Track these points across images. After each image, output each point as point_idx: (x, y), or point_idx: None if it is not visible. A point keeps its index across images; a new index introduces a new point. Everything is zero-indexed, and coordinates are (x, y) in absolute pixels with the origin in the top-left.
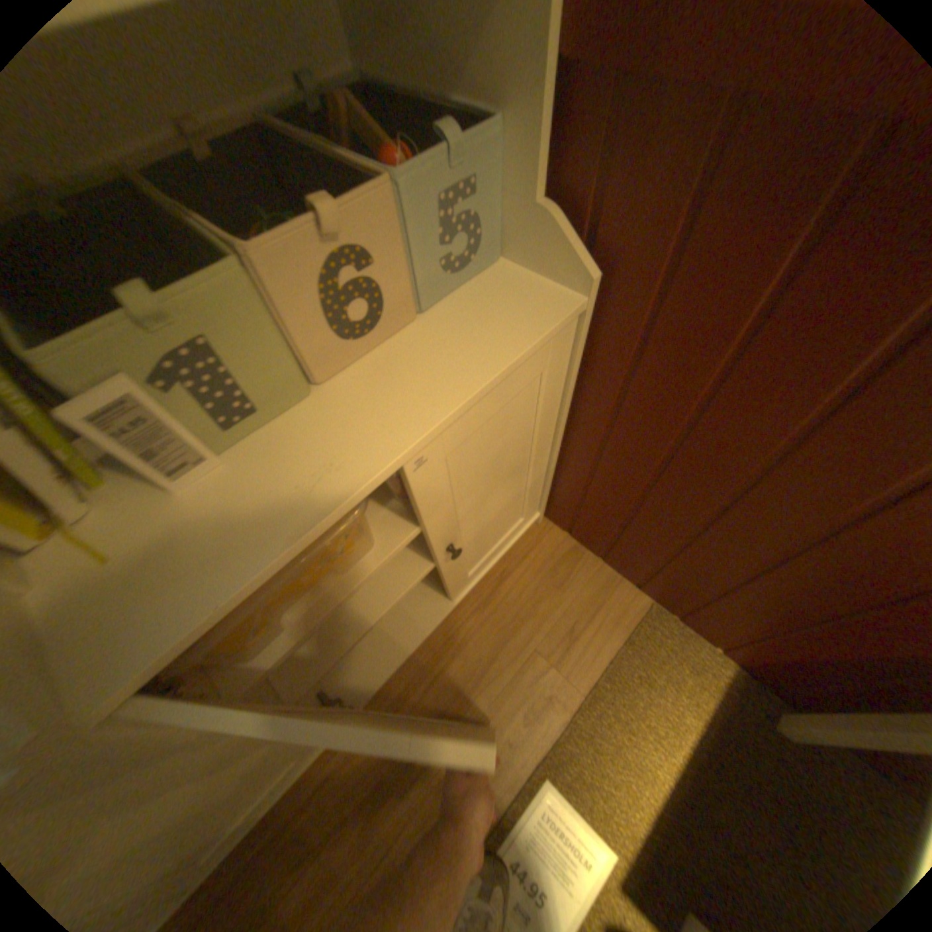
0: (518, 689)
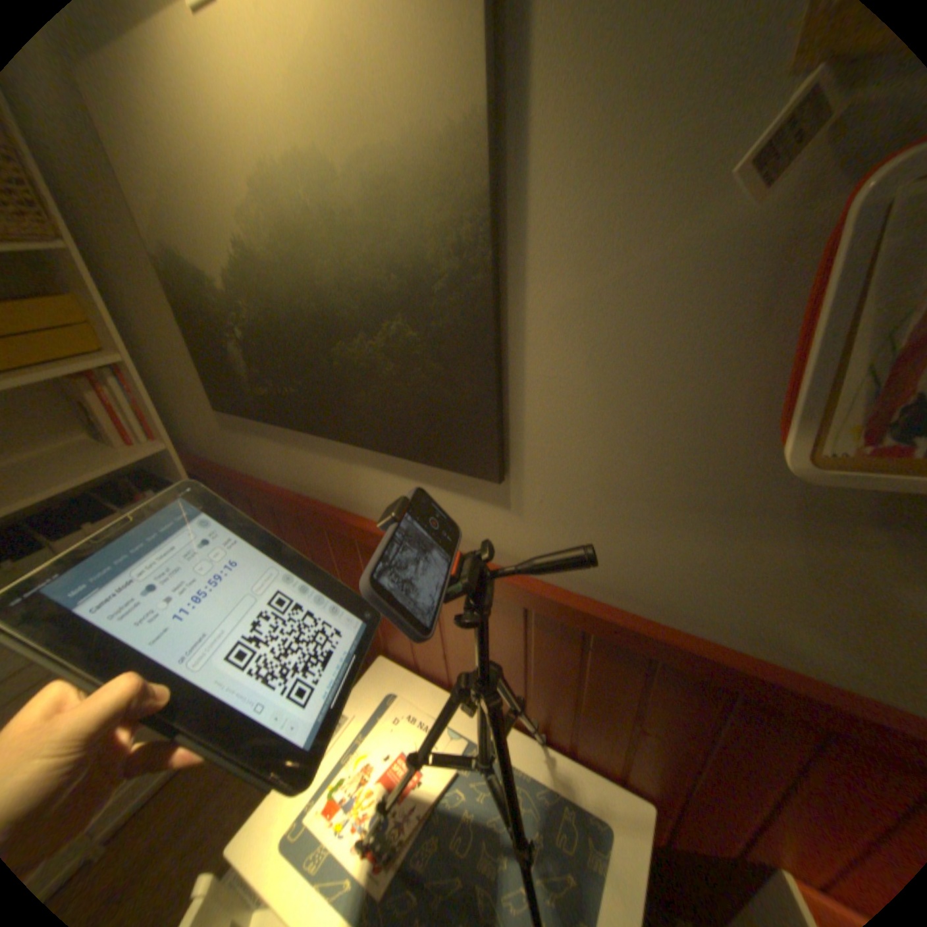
0: (242, 791)
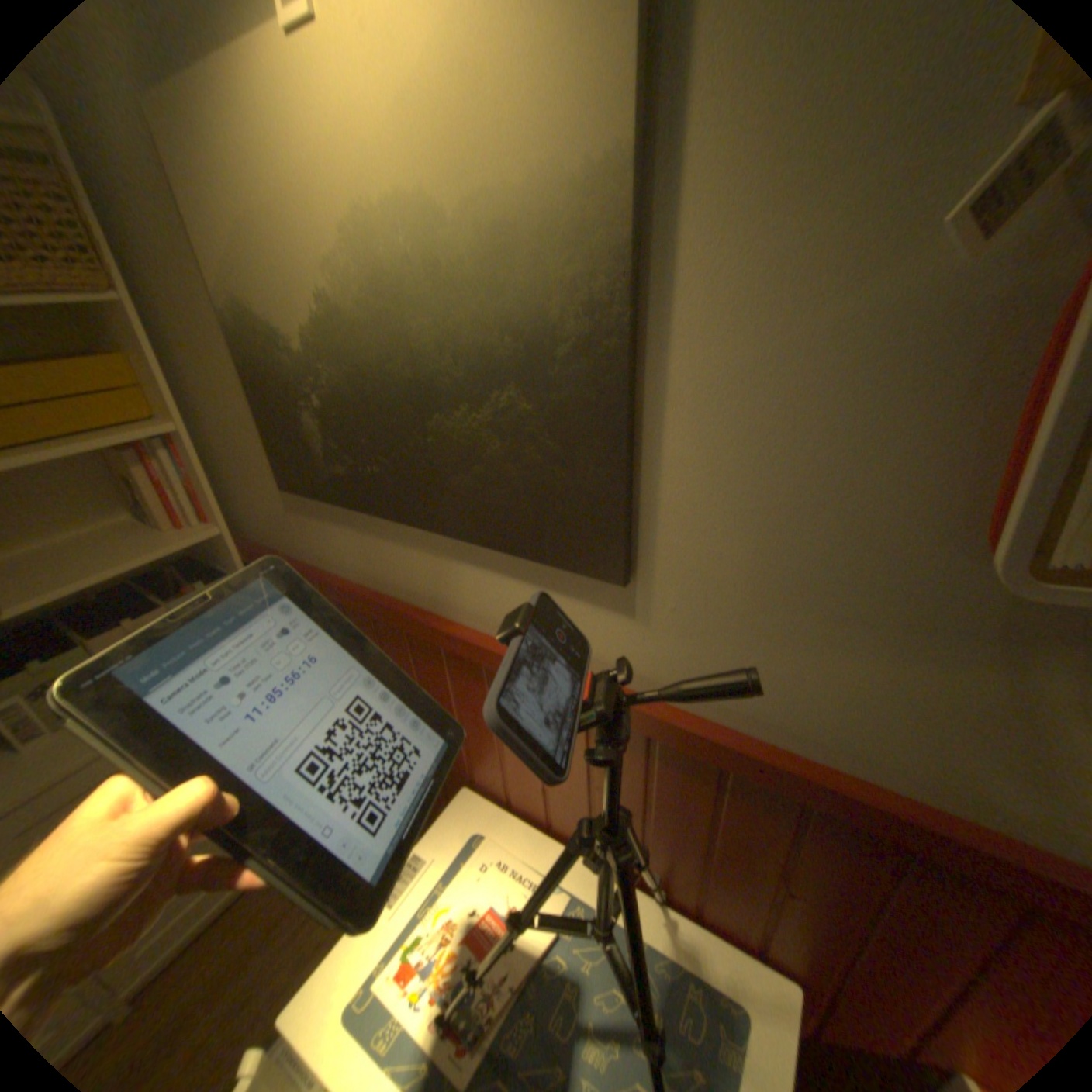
0: (293, 945)
